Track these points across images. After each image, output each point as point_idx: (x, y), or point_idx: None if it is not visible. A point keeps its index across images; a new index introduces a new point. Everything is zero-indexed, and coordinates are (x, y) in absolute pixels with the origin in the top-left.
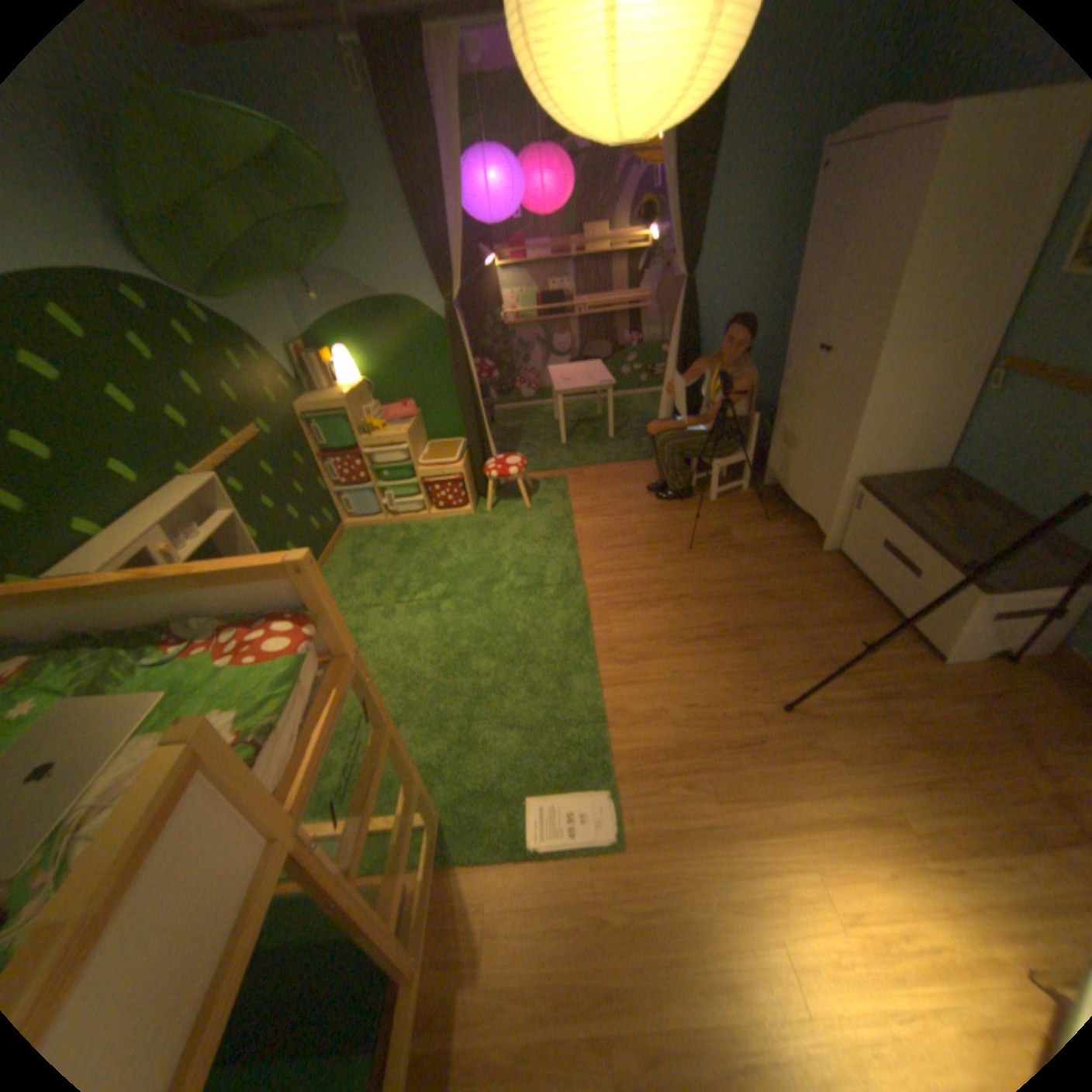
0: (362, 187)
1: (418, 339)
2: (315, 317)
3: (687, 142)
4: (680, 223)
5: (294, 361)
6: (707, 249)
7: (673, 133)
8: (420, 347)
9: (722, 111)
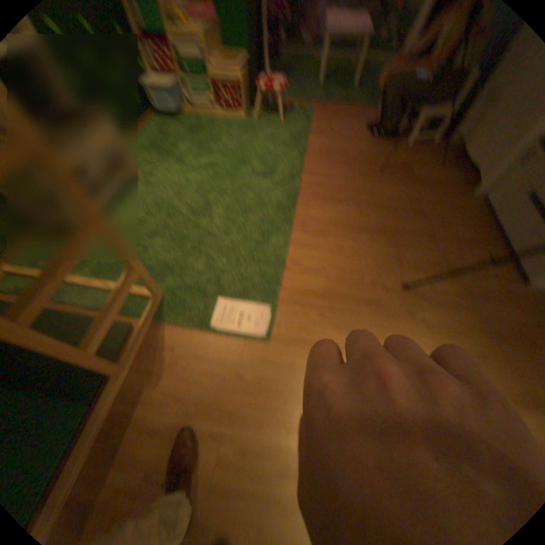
0: None
1: None
2: None
3: None
4: None
5: None
6: None
7: None
8: None
9: None
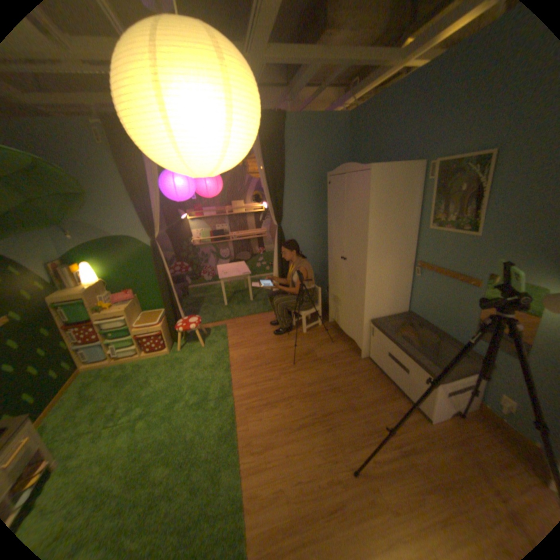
0: (103, 184)
1: (136, 257)
2: (71, 247)
3: (270, 171)
4: (272, 203)
5: (51, 272)
6: (286, 214)
7: (264, 167)
8: (137, 261)
9: (283, 160)
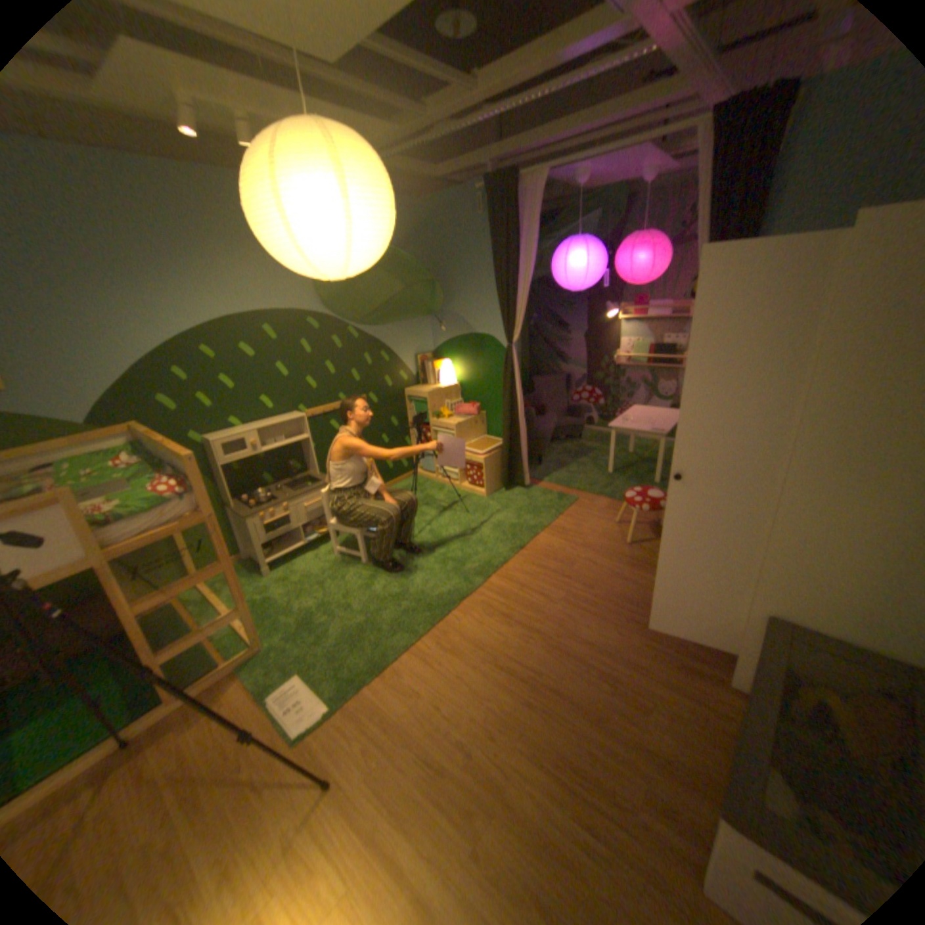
0: (479, 268)
1: (493, 366)
2: (442, 342)
3: (717, 234)
4: None
5: (418, 366)
6: None
7: (713, 225)
8: (493, 371)
9: (759, 205)
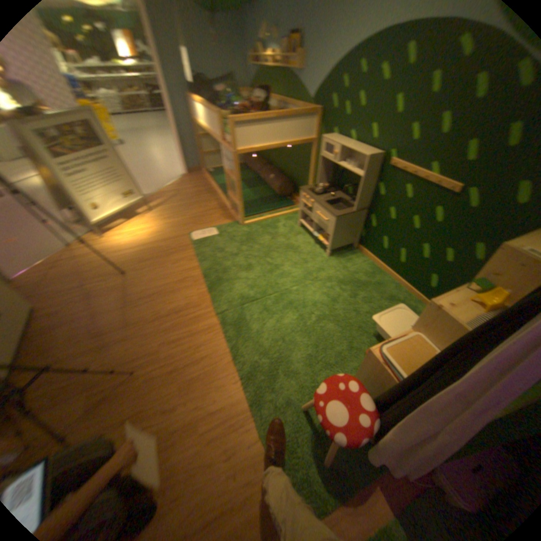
0: None
1: None
2: None
3: None
4: None
5: None
6: None
7: None
8: None
9: None
